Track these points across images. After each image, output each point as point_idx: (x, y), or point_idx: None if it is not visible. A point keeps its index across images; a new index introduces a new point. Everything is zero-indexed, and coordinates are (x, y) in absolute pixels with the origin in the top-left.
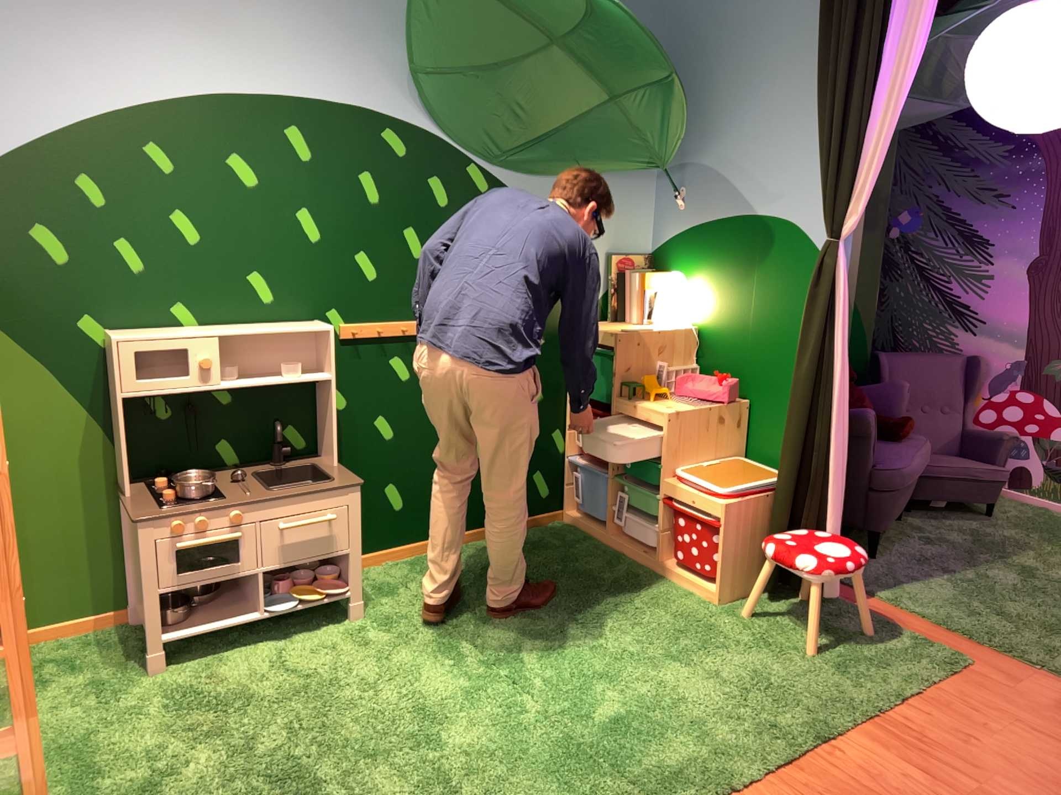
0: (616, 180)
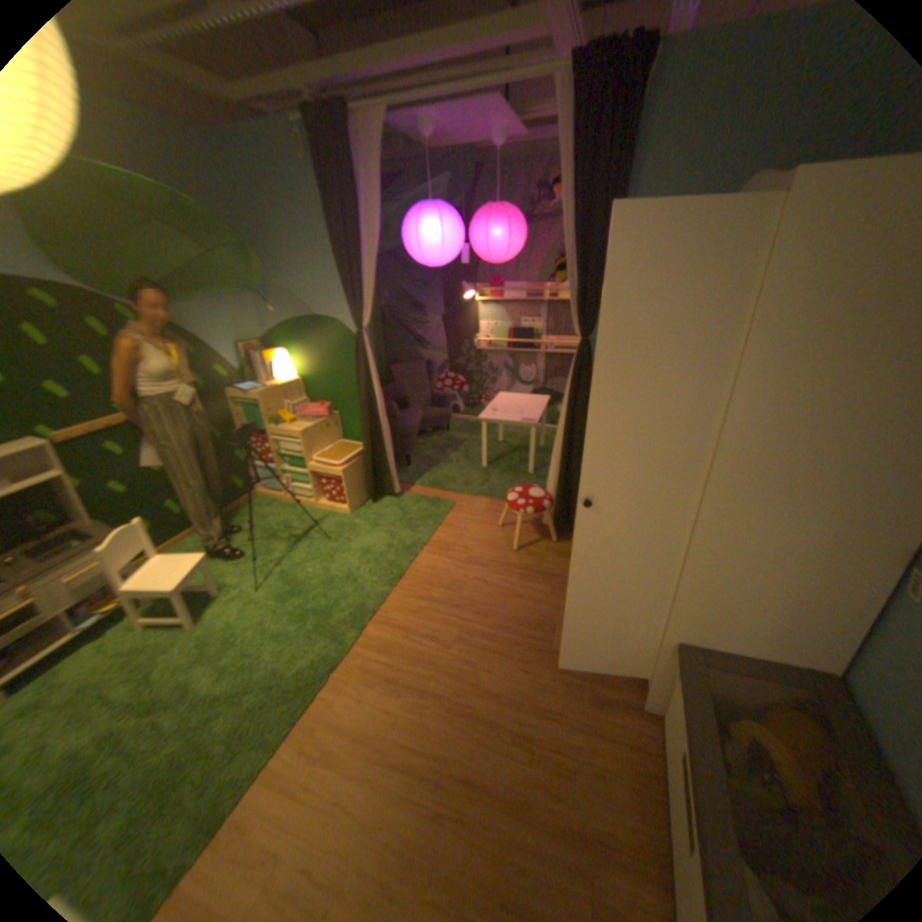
0: (227, 300)
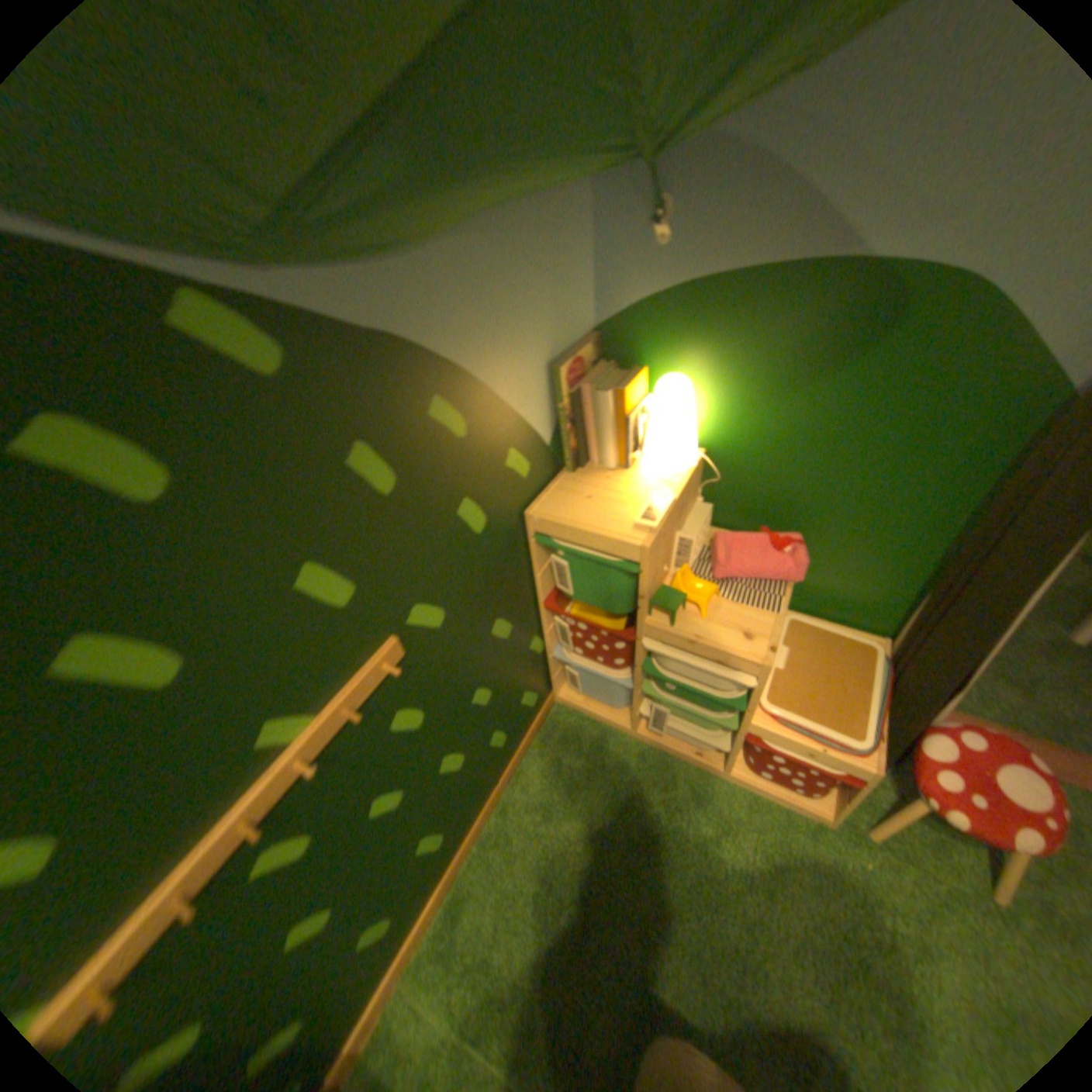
0: (543, 202)
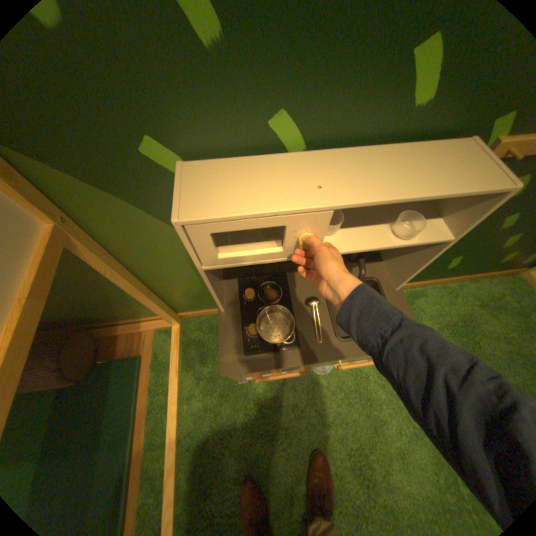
0: None
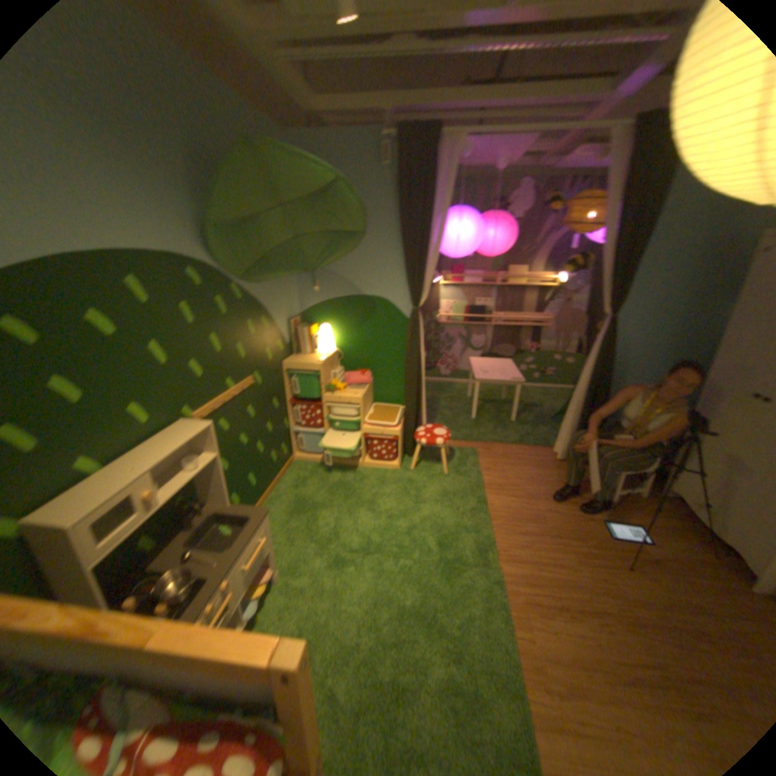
0: (283, 280)
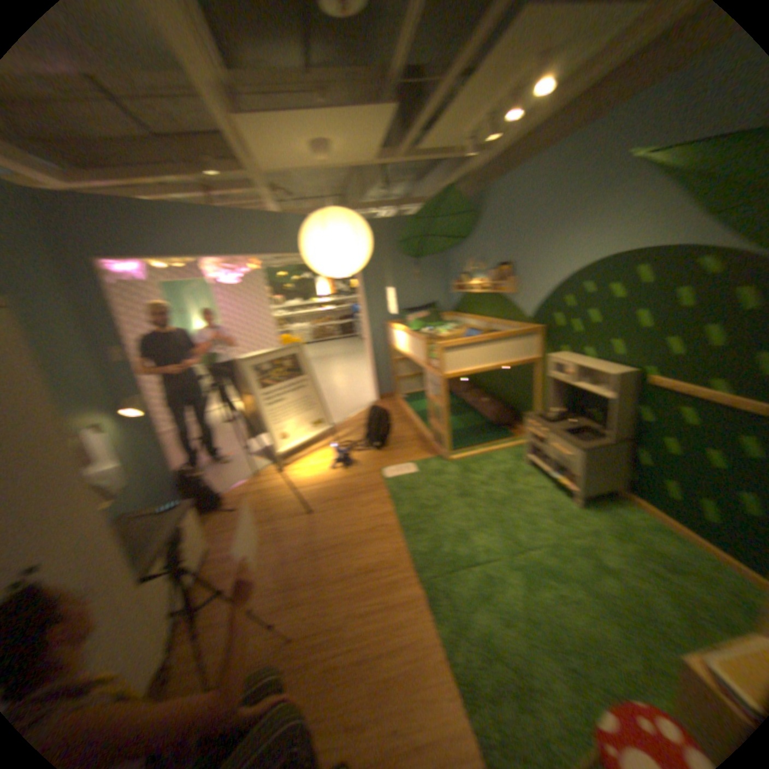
0: None
